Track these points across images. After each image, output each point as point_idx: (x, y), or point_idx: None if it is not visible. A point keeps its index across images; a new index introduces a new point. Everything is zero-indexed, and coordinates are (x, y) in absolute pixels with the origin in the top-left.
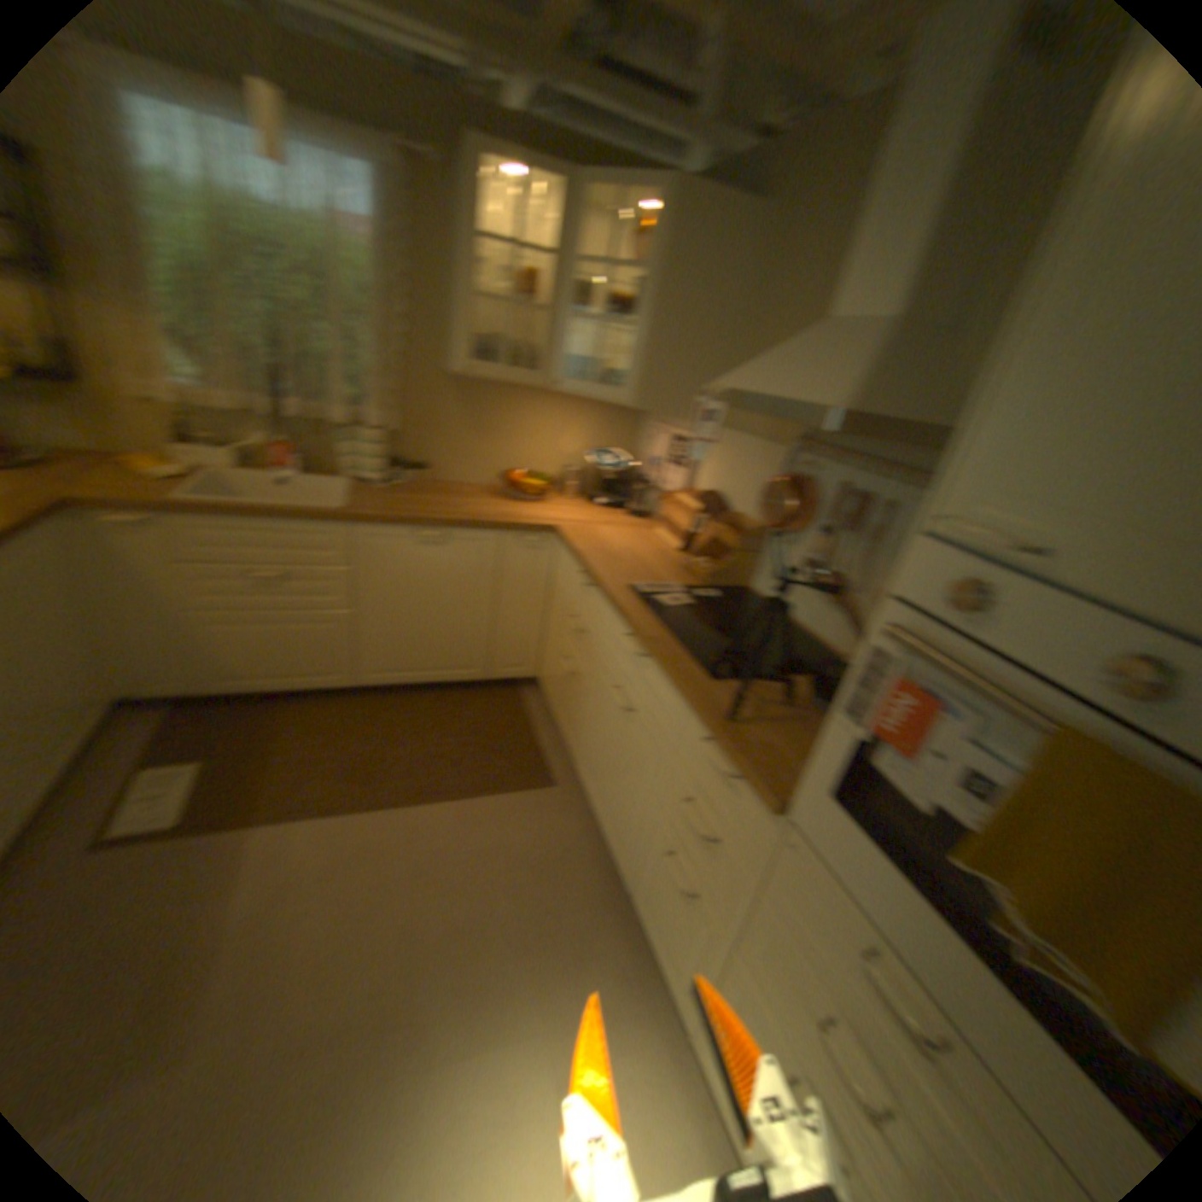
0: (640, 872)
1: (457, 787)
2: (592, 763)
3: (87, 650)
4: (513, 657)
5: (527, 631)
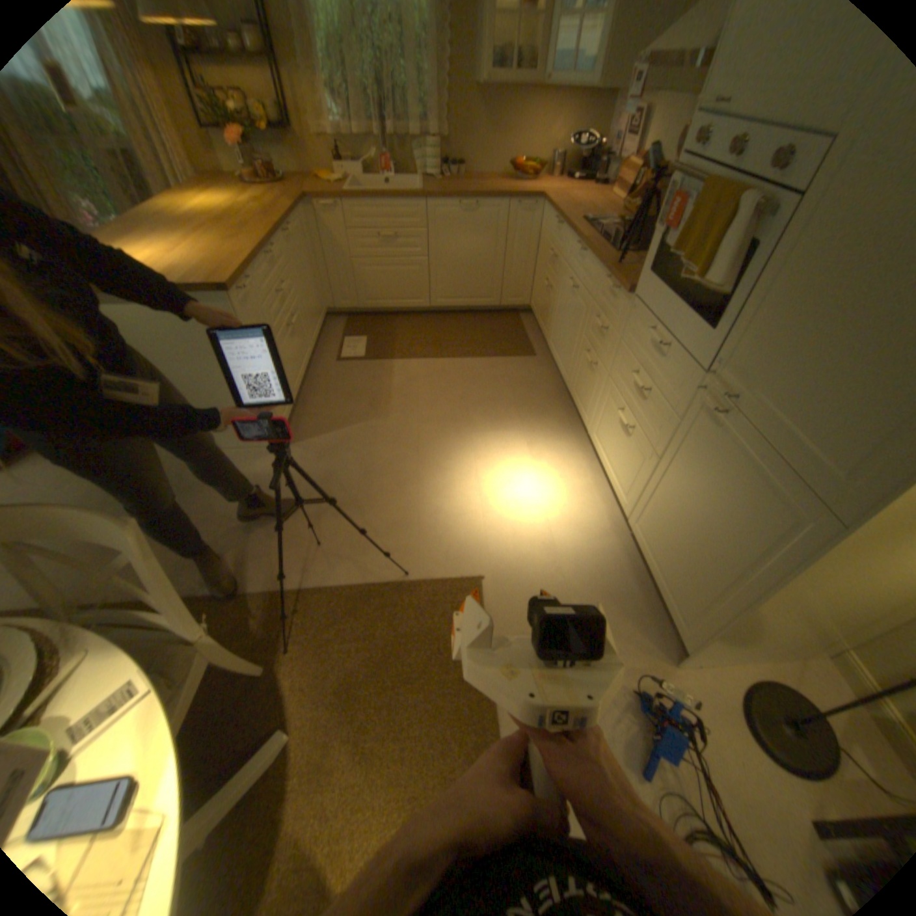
0: (572, 375)
1: (480, 353)
2: (552, 337)
3: (313, 277)
4: (511, 291)
5: (520, 273)
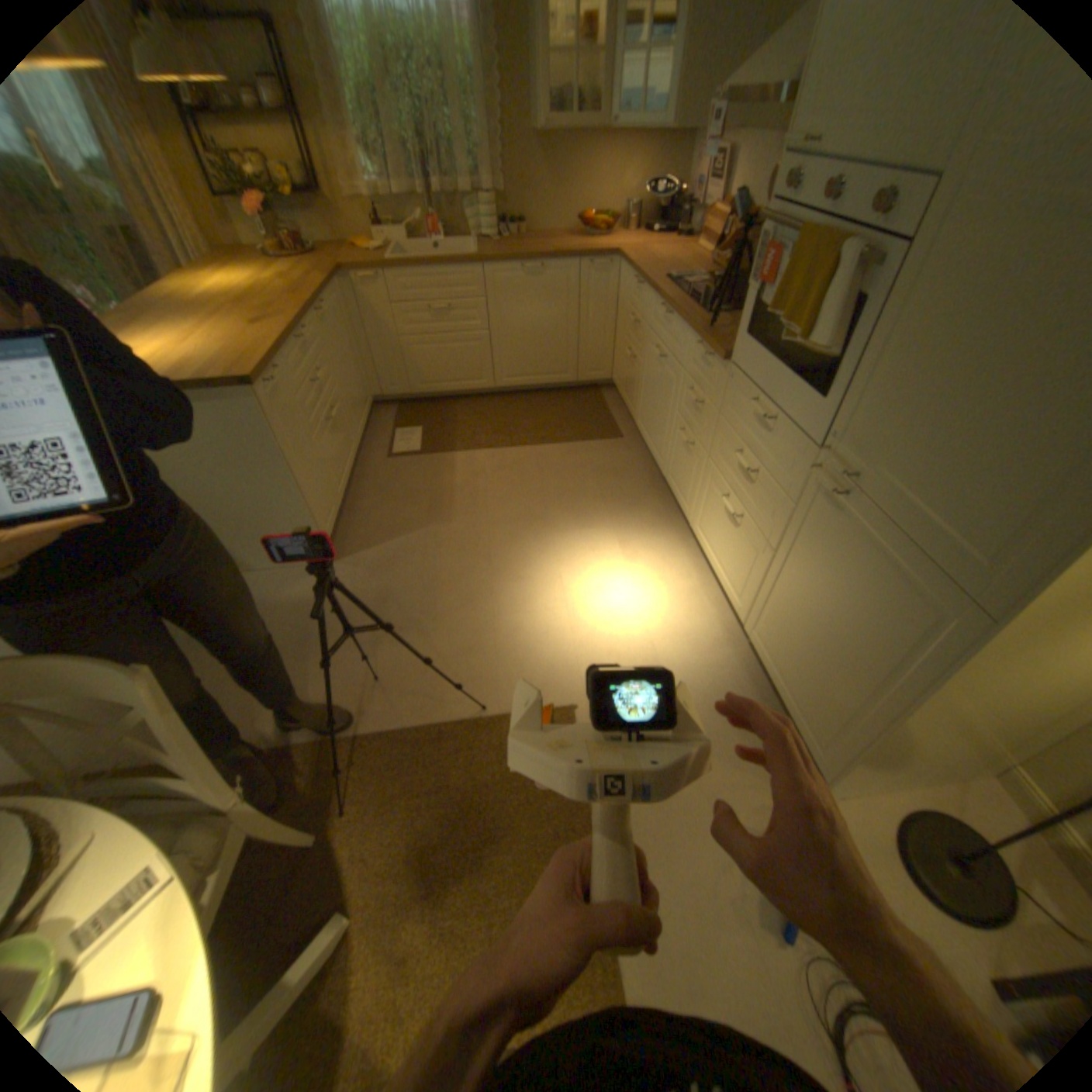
0: (666, 459)
1: (557, 438)
2: (640, 415)
3: (355, 362)
4: (589, 365)
5: (597, 343)
